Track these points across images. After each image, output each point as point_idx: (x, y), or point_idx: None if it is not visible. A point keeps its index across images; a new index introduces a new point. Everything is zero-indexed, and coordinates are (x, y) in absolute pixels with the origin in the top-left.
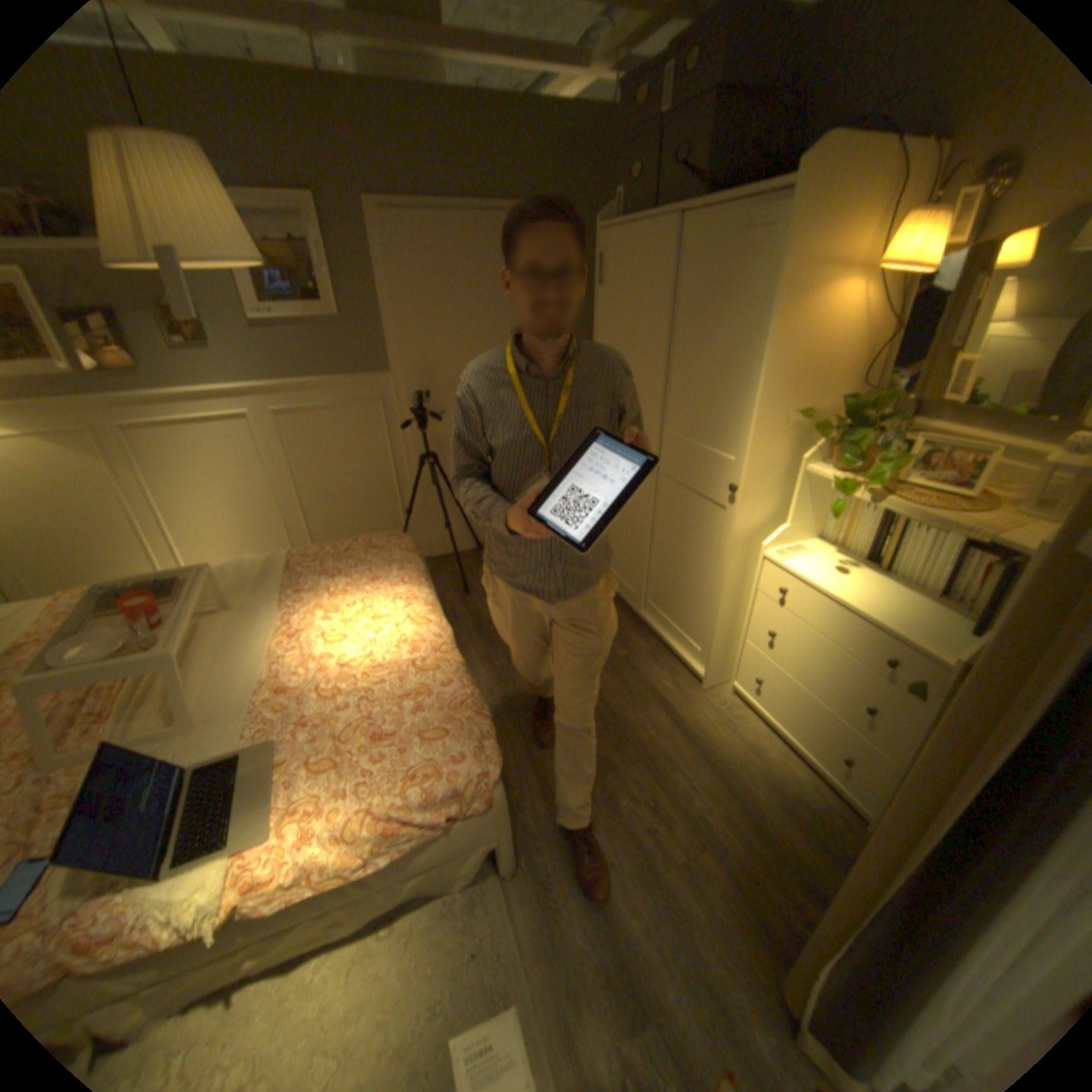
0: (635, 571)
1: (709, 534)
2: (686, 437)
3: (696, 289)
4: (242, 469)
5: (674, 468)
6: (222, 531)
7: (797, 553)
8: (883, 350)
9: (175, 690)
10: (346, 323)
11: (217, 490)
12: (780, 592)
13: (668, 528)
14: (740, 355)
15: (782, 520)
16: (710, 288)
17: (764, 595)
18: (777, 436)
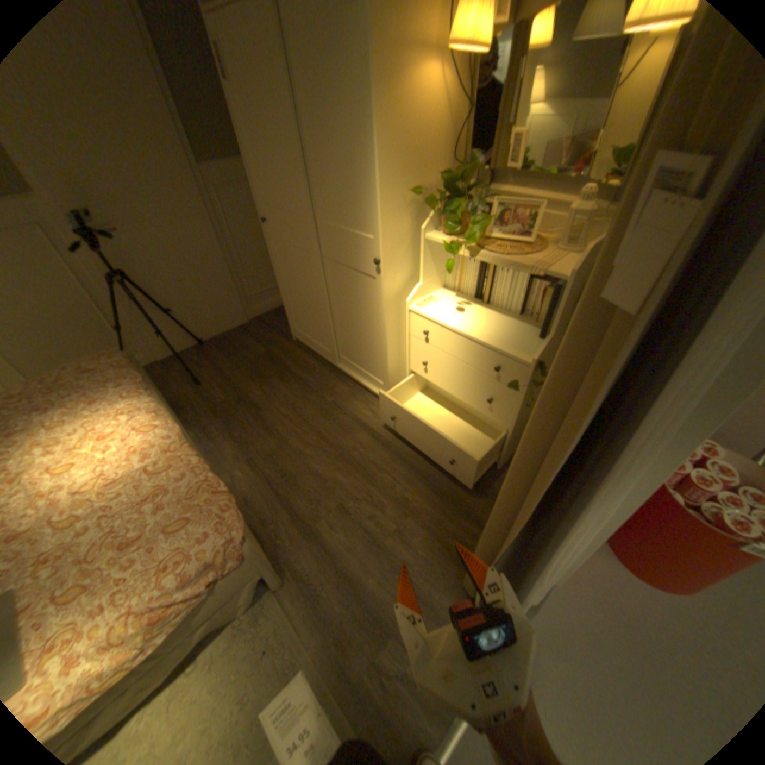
0: (327, 337)
1: (370, 300)
2: (335, 223)
3: (308, 78)
4: None
5: (333, 251)
6: None
7: (431, 302)
8: (464, 129)
9: None
10: None
11: None
12: (424, 334)
13: (341, 300)
14: (357, 143)
15: (417, 279)
16: (319, 77)
17: (415, 337)
18: (400, 213)
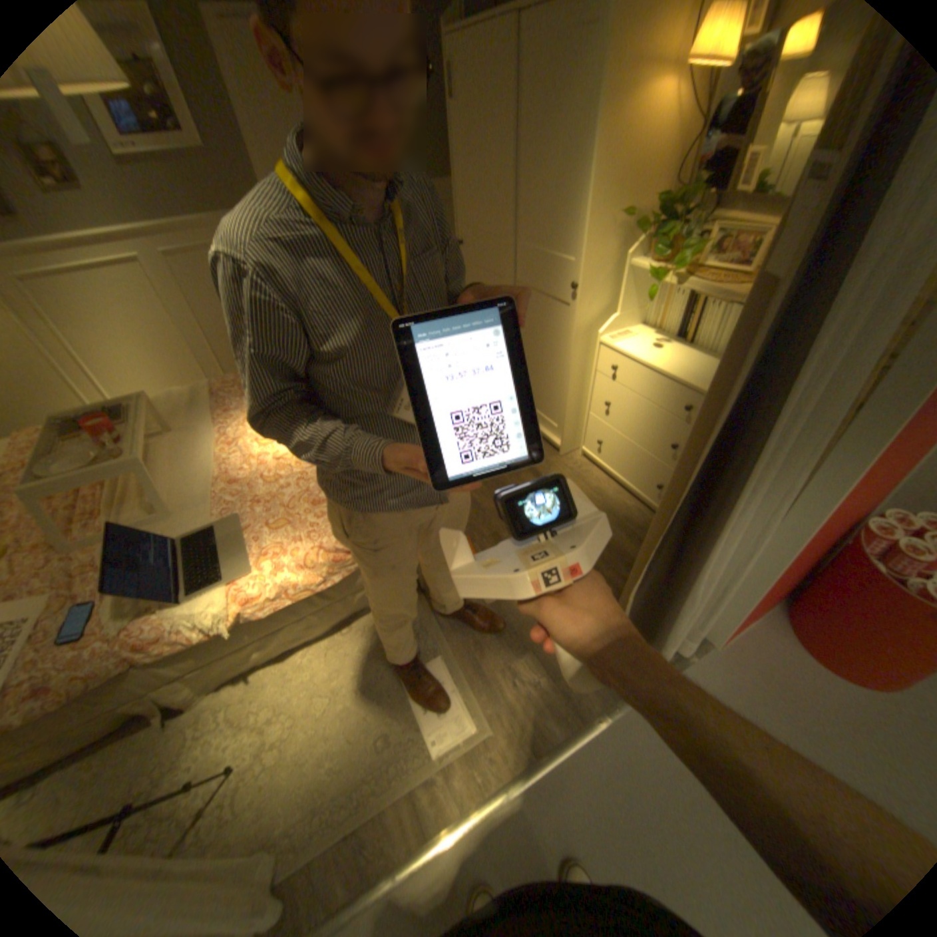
0: None
1: (558, 329)
2: (535, 245)
3: (536, 96)
4: (146, 312)
5: (528, 275)
6: (142, 372)
7: (625, 336)
8: (693, 149)
9: (149, 486)
10: (212, 155)
11: (127, 334)
12: (612, 368)
13: (526, 330)
14: (575, 160)
15: (614, 311)
16: (547, 94)
17: (601, 373)
18: (607, 235)
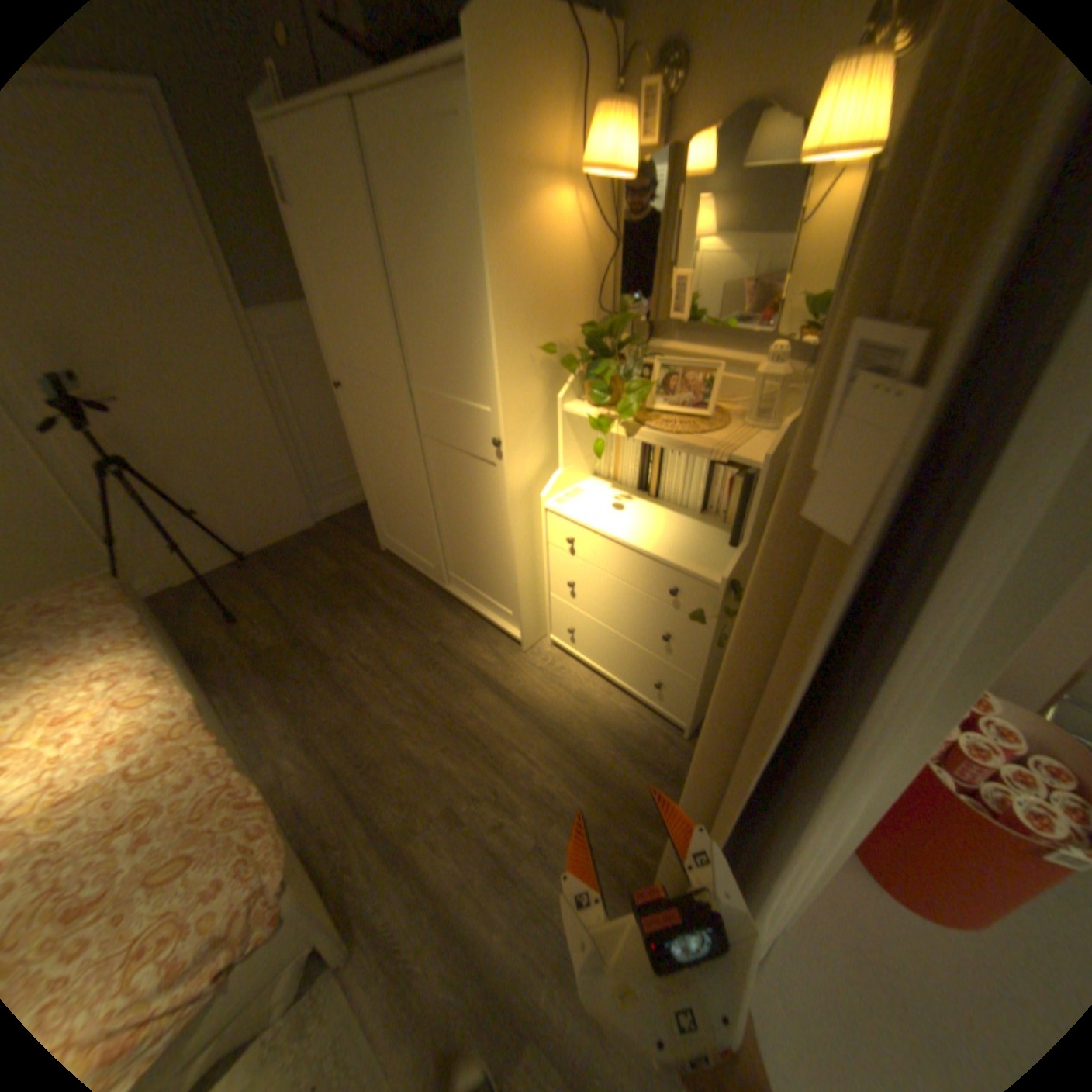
0: (430, 546)
1: (490, 495)
2: (437, 390)
3: (398, 205)
4: None
5: (436, 428)
6: None
7: (577, 497)
8: (610, 271)
9: None
10: None
11: None
12: (568, 542)
13: (449, 495)
14: (465, 287)
15: (556, 466)
16: (412, 204)
17: (556, 547)
18: (527, 378)
